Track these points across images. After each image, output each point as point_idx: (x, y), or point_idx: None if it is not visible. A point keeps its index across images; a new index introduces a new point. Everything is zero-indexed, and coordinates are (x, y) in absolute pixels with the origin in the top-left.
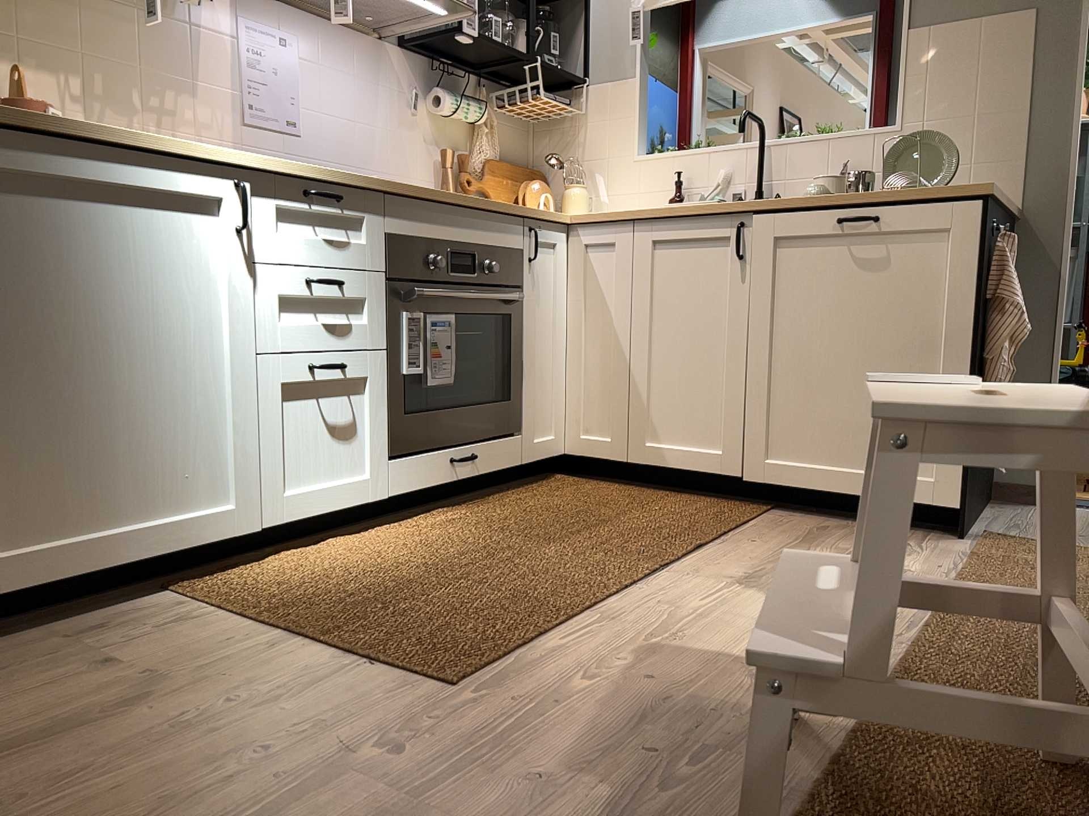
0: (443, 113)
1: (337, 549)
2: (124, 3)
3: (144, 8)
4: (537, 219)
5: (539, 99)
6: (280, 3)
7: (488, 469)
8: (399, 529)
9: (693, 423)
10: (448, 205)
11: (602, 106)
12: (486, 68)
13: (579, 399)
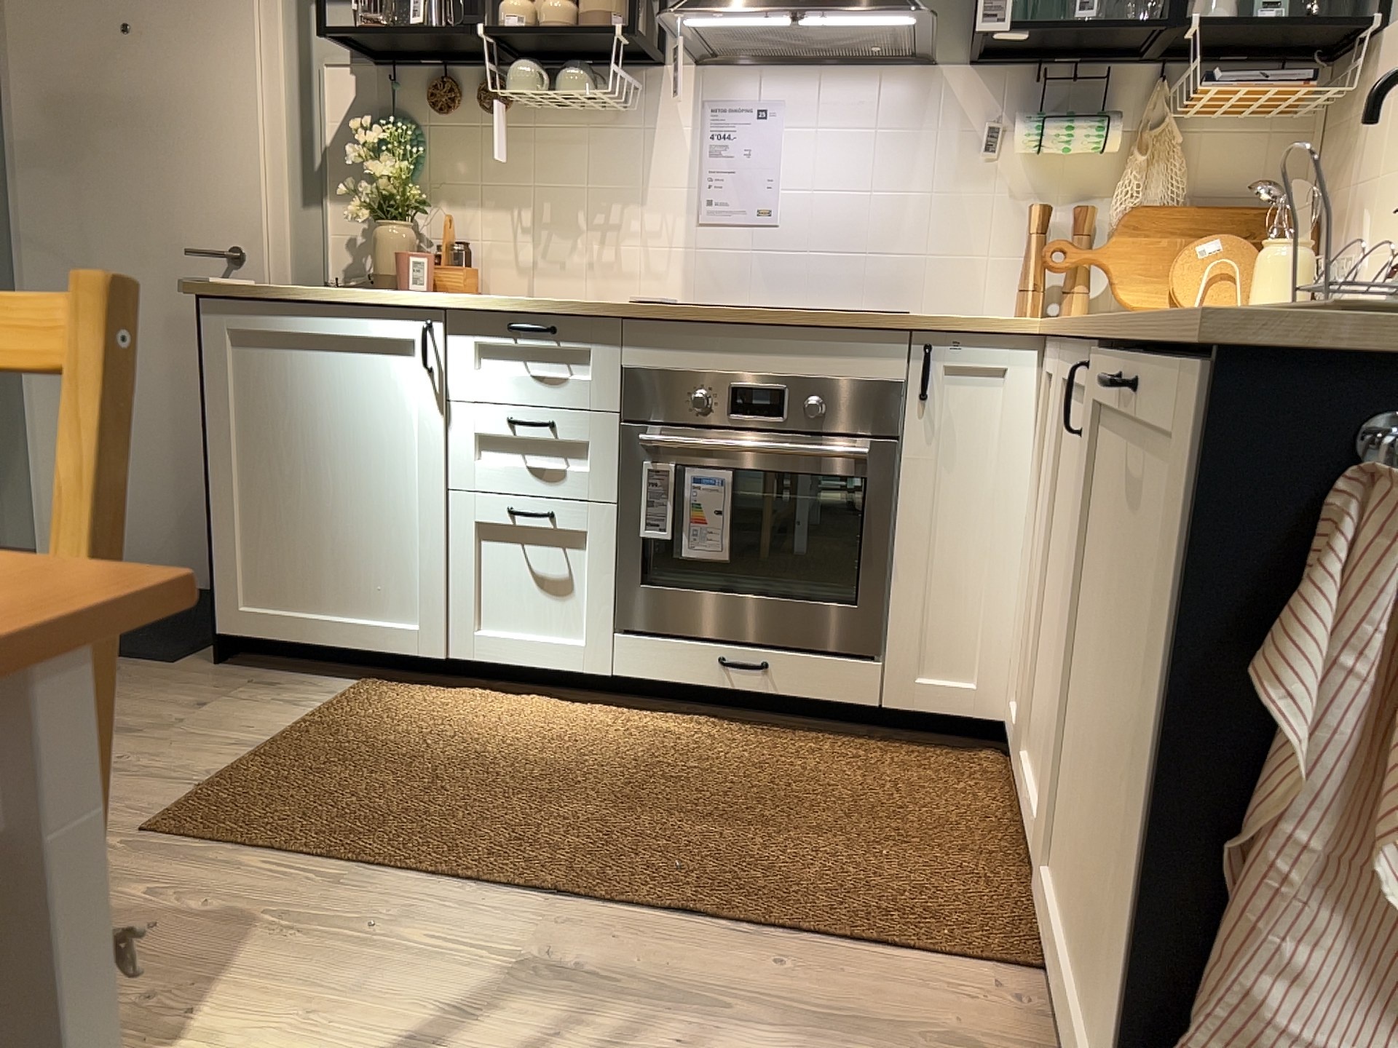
0: (1014, 151)
1: (517, 709)
2: (570, 121)
3: (589, 120)
4: (945, 335)
5: (1198, 92)
6: (757, 60)
7: (798, 695)
8: (612, 720)
9: (1047, 751)
10: (732, 325)
11: (1391, 69)
12: (1143, 50)
13: (1020, 642)
